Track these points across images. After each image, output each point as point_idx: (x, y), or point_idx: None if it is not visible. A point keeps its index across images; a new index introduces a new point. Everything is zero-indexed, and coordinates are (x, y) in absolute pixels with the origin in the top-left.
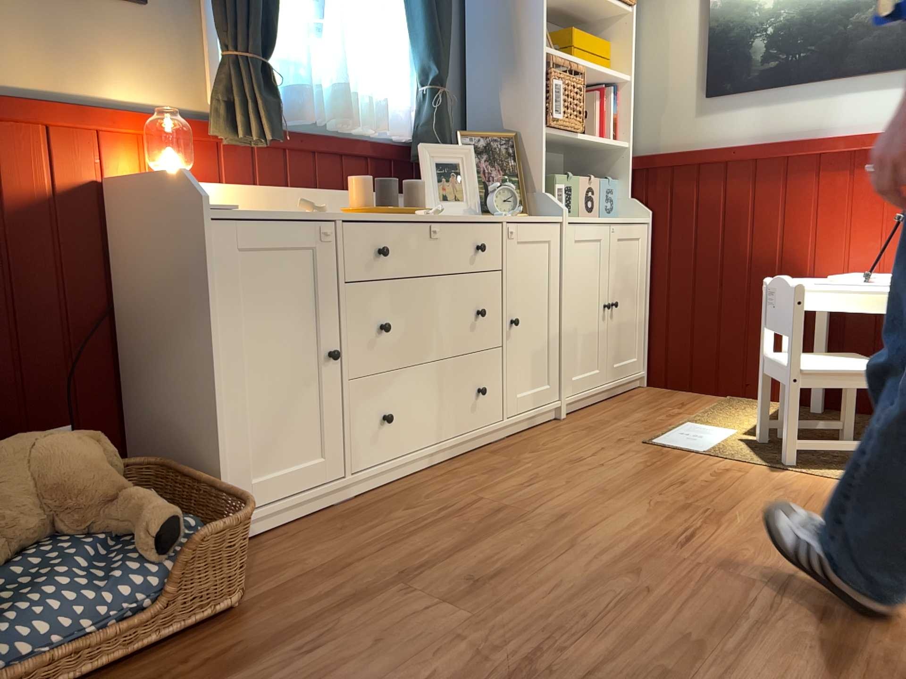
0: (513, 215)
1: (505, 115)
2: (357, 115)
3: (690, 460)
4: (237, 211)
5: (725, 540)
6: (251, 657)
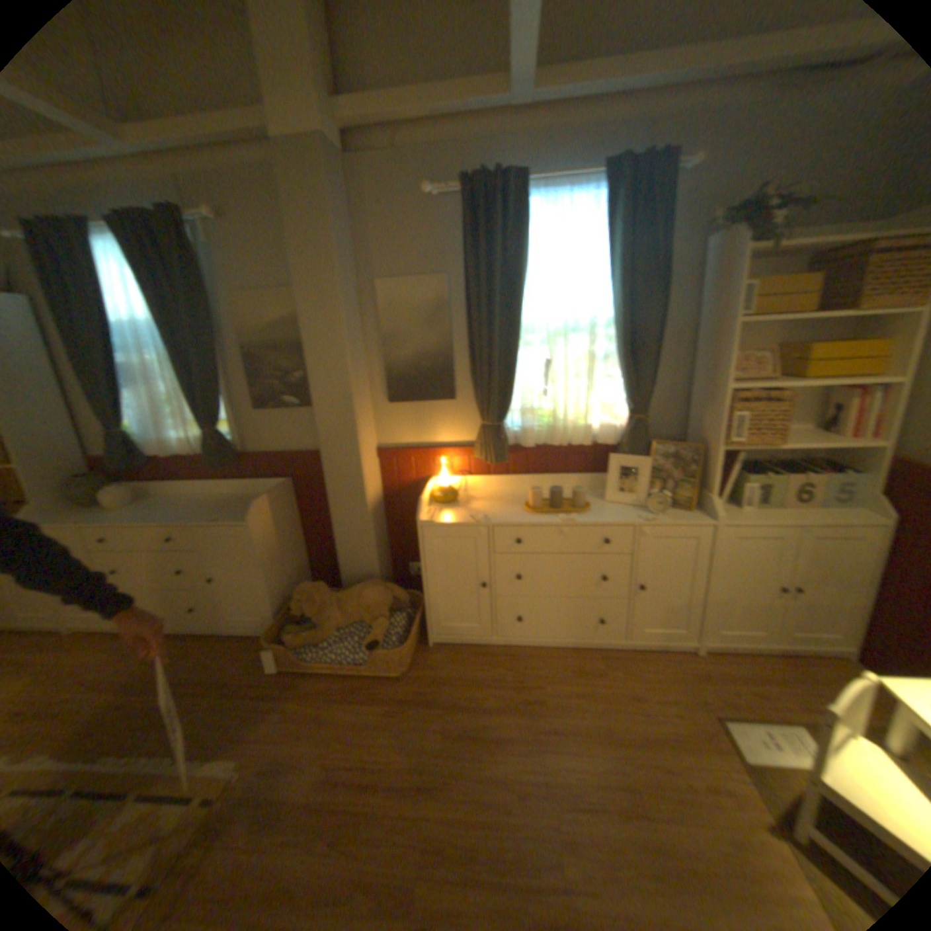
0: (661, 516)
1: (705, 426)
2: (575, 433)
3: (721, 764)
4: (442, 519)
5: (604, 836)
6: (378, 704)
